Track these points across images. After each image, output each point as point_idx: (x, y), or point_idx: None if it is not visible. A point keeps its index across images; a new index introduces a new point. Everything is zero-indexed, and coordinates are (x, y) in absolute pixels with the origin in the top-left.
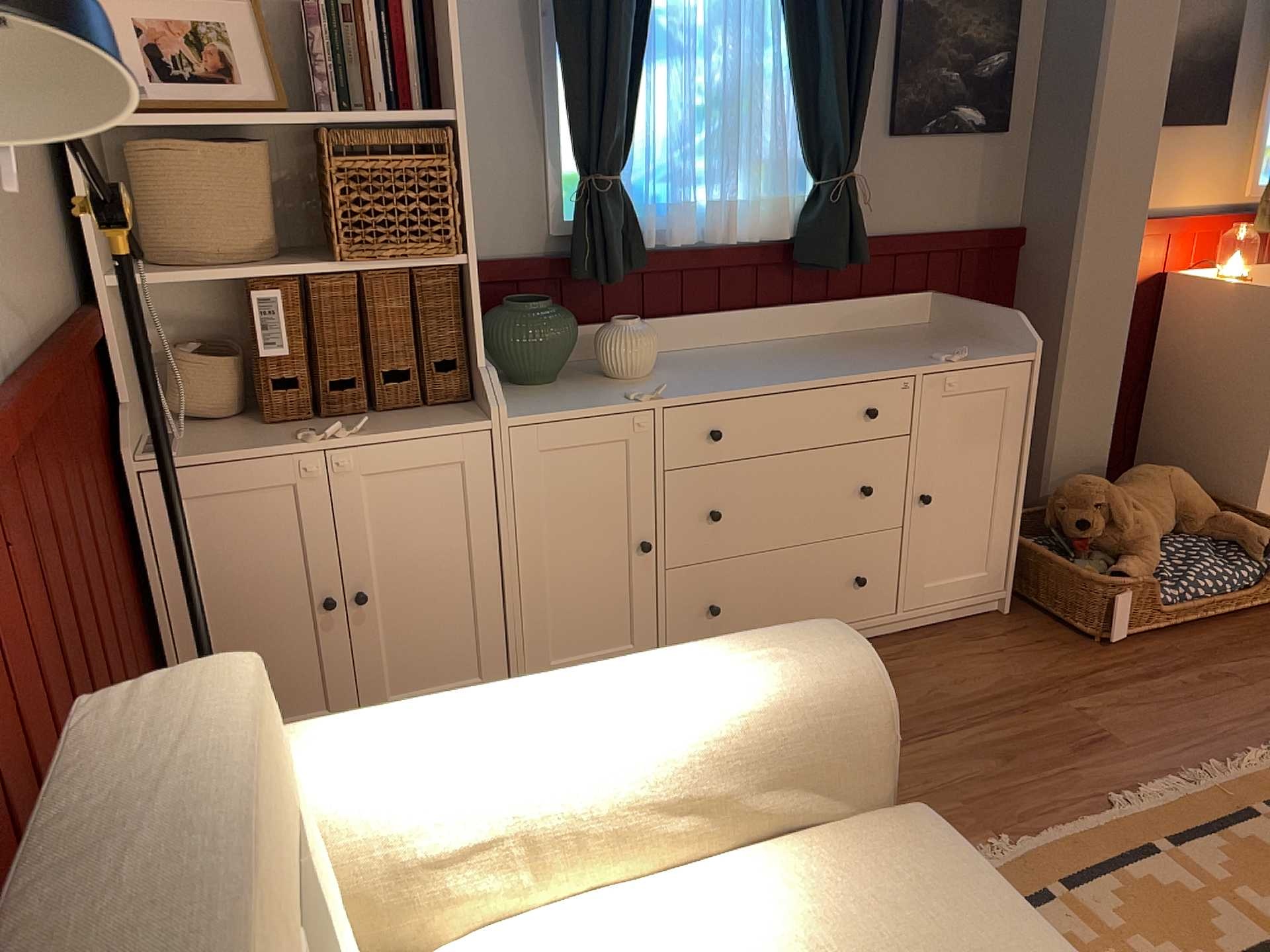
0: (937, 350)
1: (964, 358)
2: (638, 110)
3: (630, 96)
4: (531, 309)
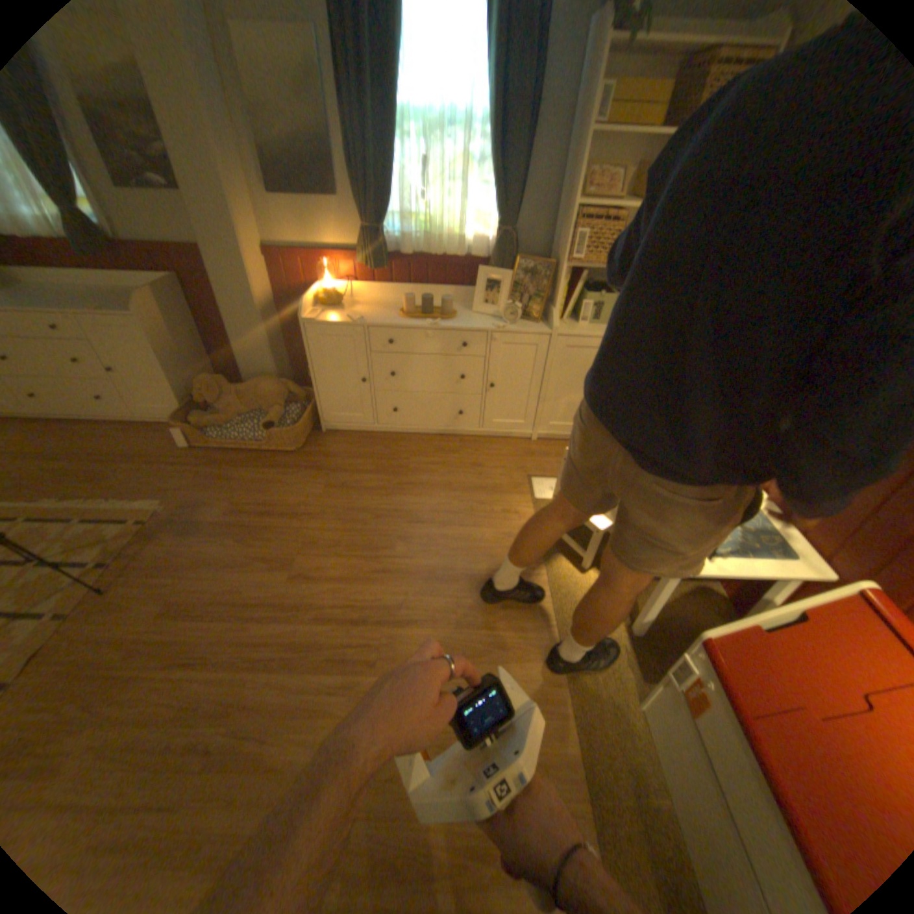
0: (114, 304)
1: (102, 310)
2: None
3: None
4: None
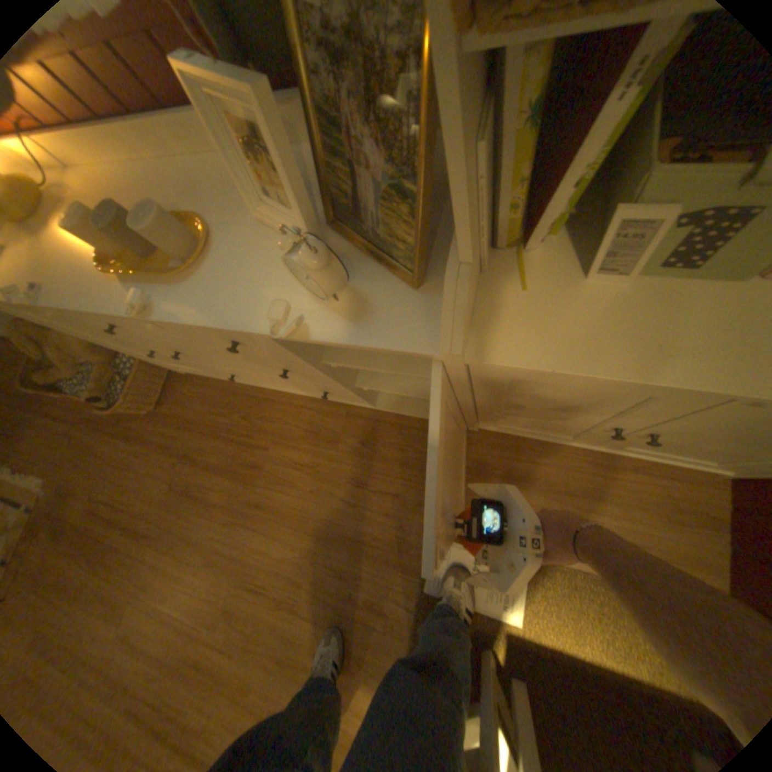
0: None
1: None
2: None
3: None
4: None
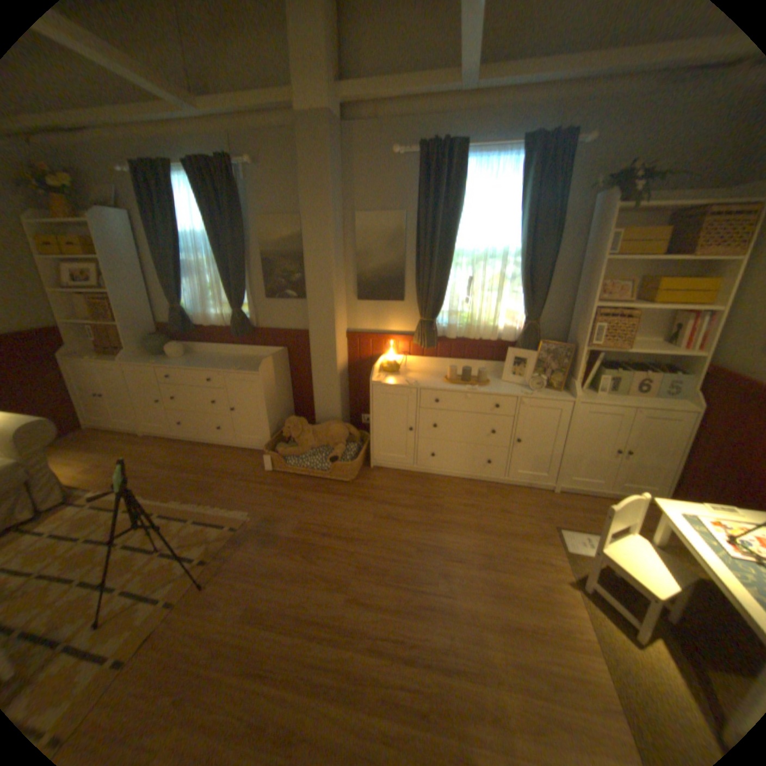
0: (248, 366)
1: (241, 370)
2: (180, 289)
3: (175, 286)
4: (148, 337)
